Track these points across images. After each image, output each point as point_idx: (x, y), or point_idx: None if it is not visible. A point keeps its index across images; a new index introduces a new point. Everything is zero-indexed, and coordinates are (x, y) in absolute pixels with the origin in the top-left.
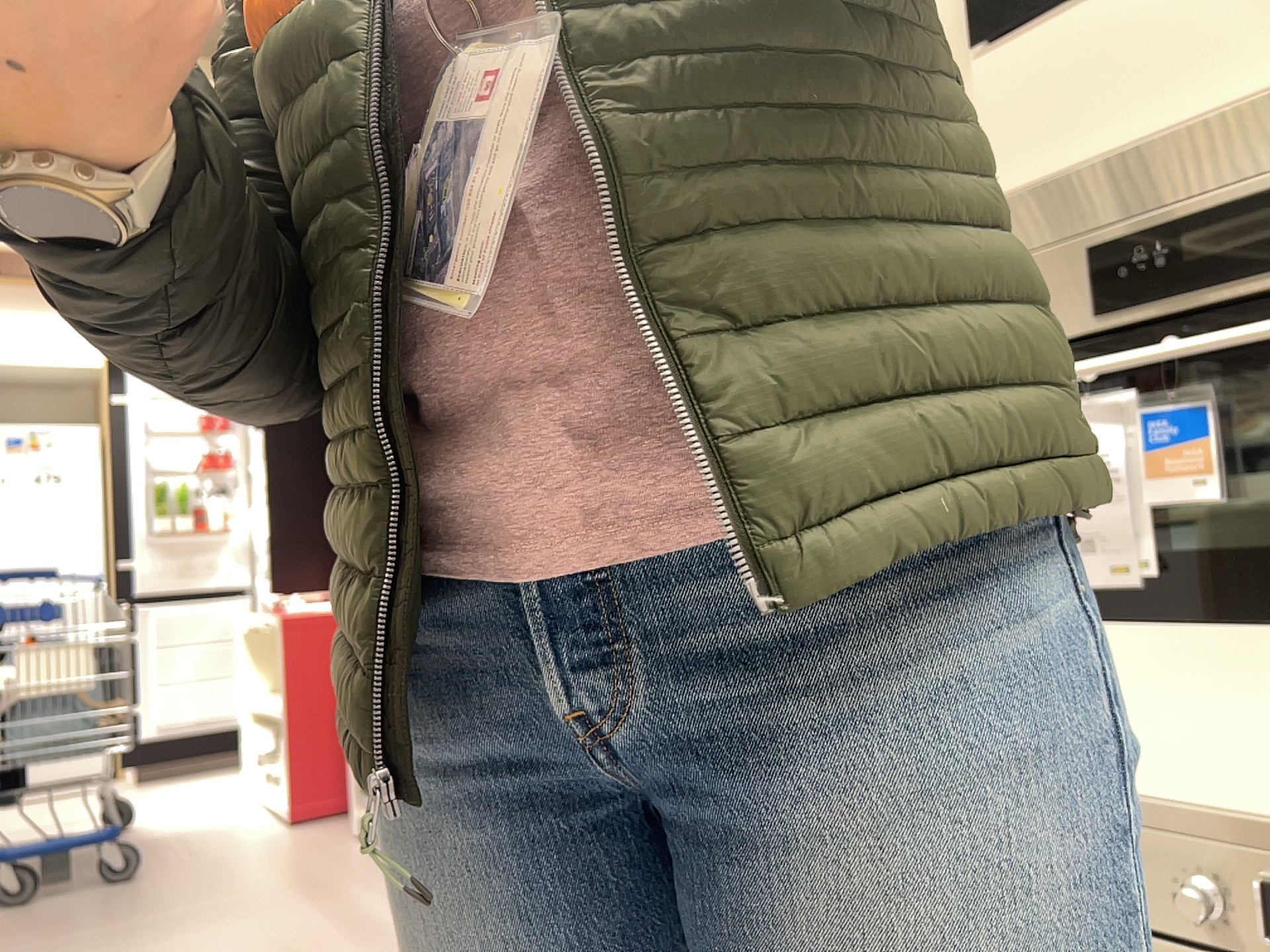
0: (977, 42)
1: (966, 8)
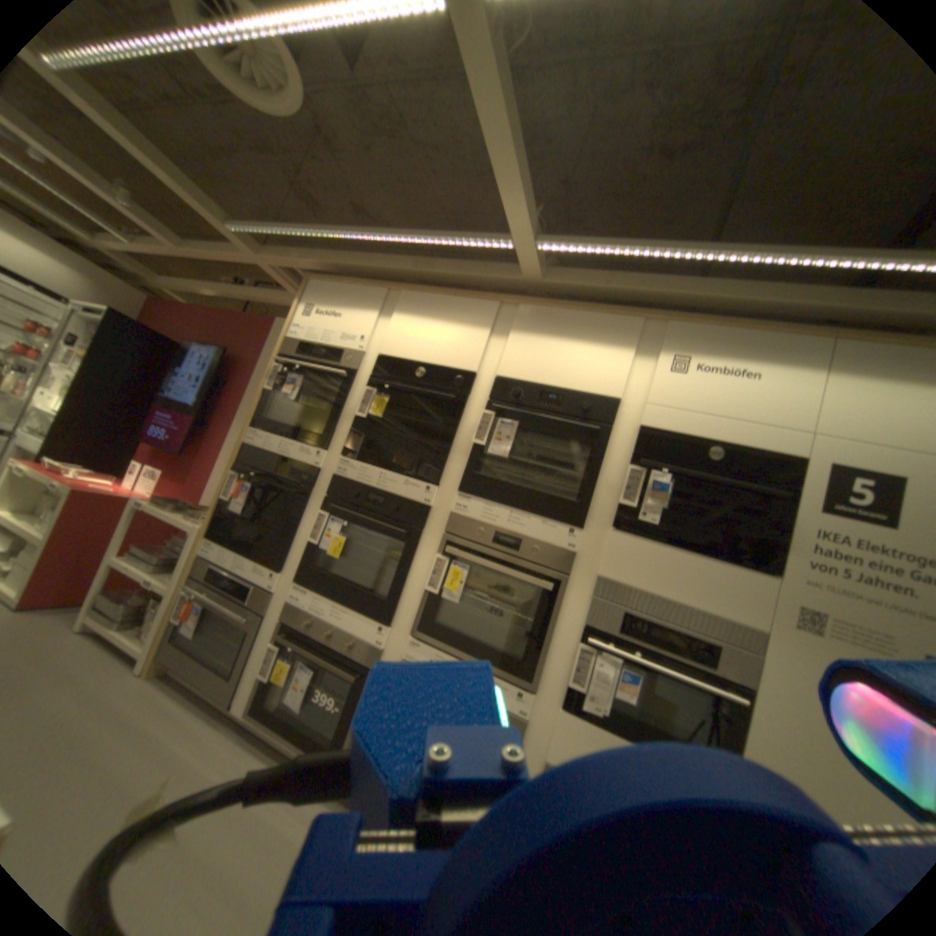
0: (614, 526)
1: (613, 511)
